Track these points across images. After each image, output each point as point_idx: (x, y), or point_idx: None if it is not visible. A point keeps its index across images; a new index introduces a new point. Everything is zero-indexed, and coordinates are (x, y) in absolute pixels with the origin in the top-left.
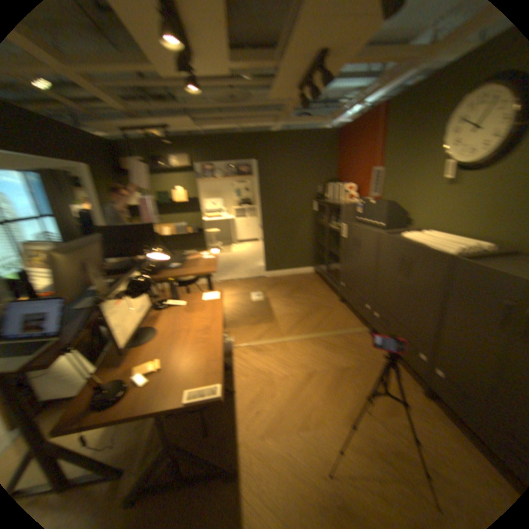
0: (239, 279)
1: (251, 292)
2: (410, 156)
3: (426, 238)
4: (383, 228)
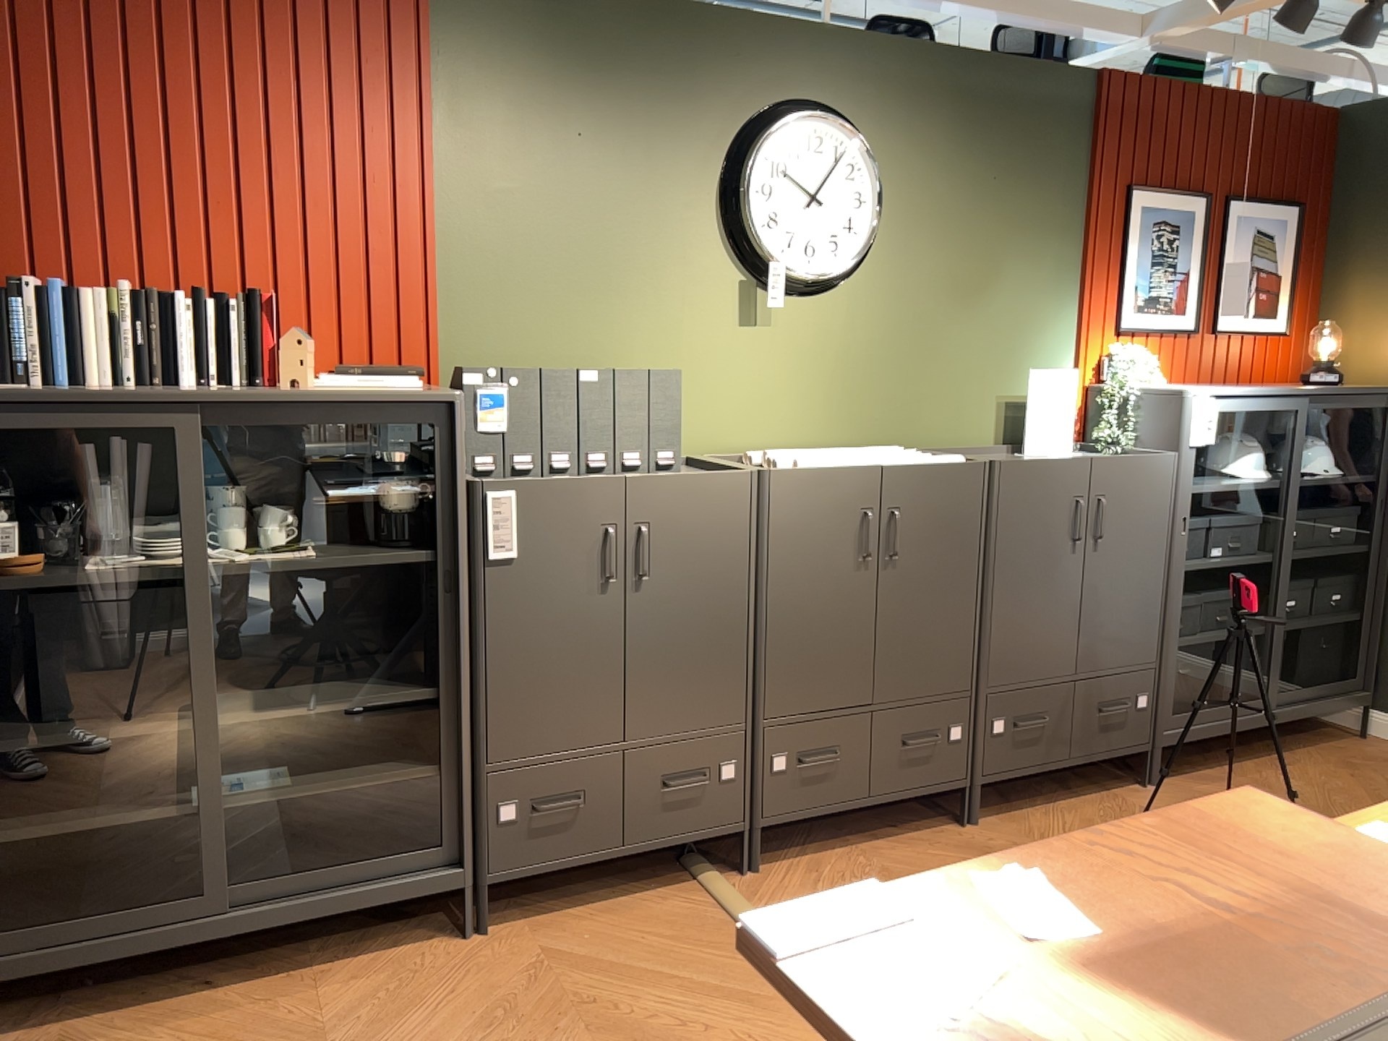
0: None
1: None
2: (584, 220)
3: (843, 457)
4: (664, 469)
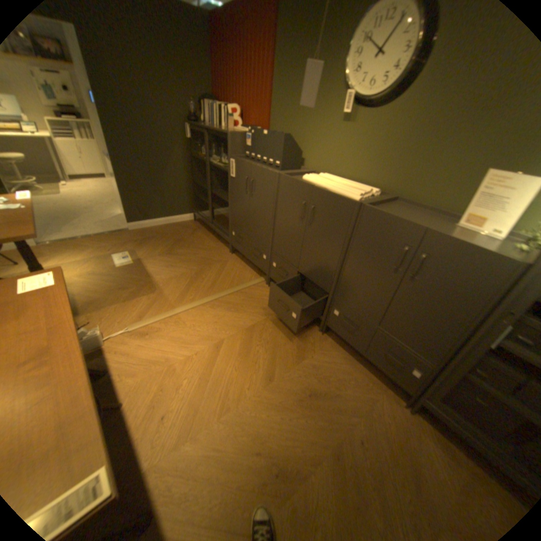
0: (81, 235)
1: (108, 252)
2: (303, 77)
3: (324, 181)
4: (276, 167)
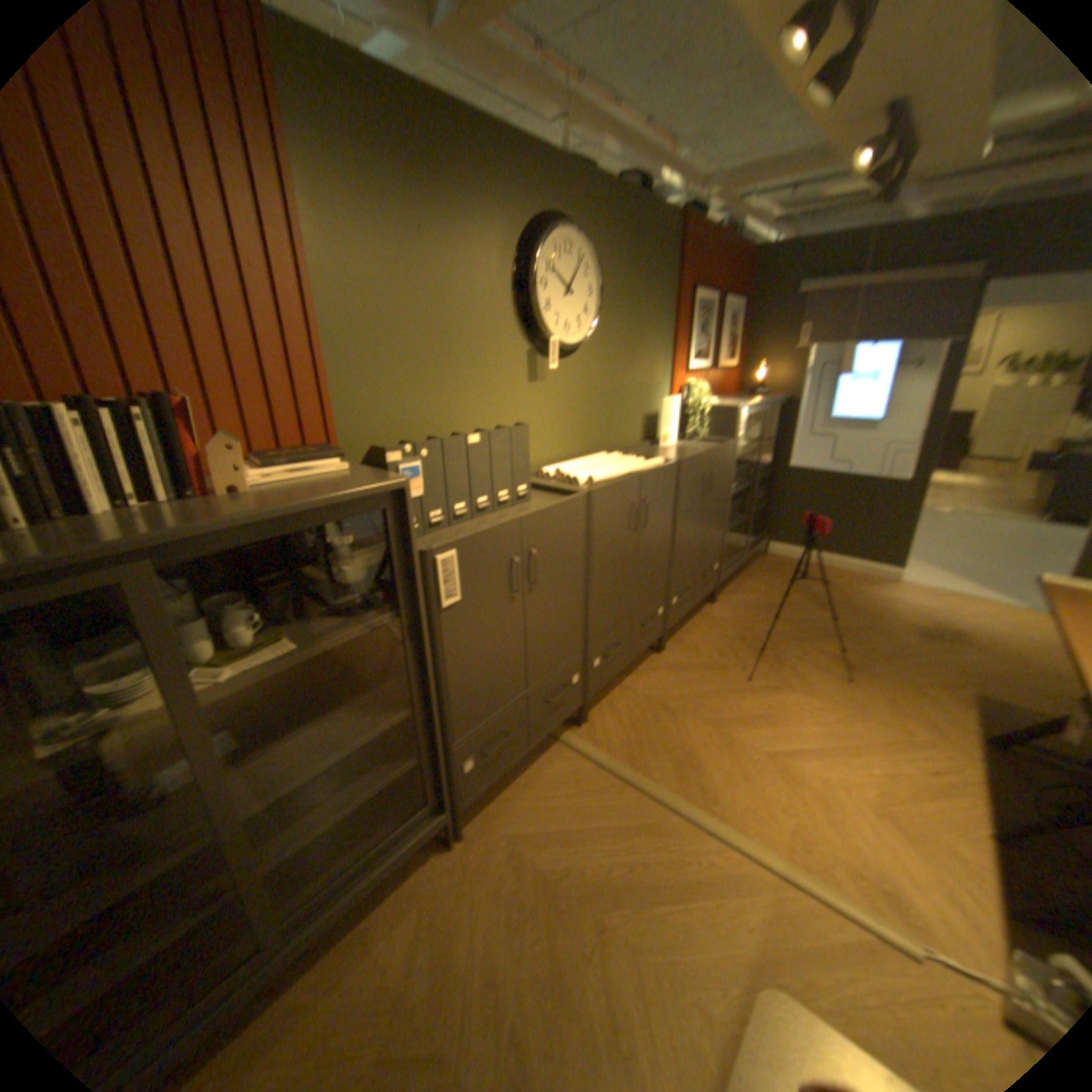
0: None
1: None
2: (428, 306)
3: (606, 470)
4: (521, 500)
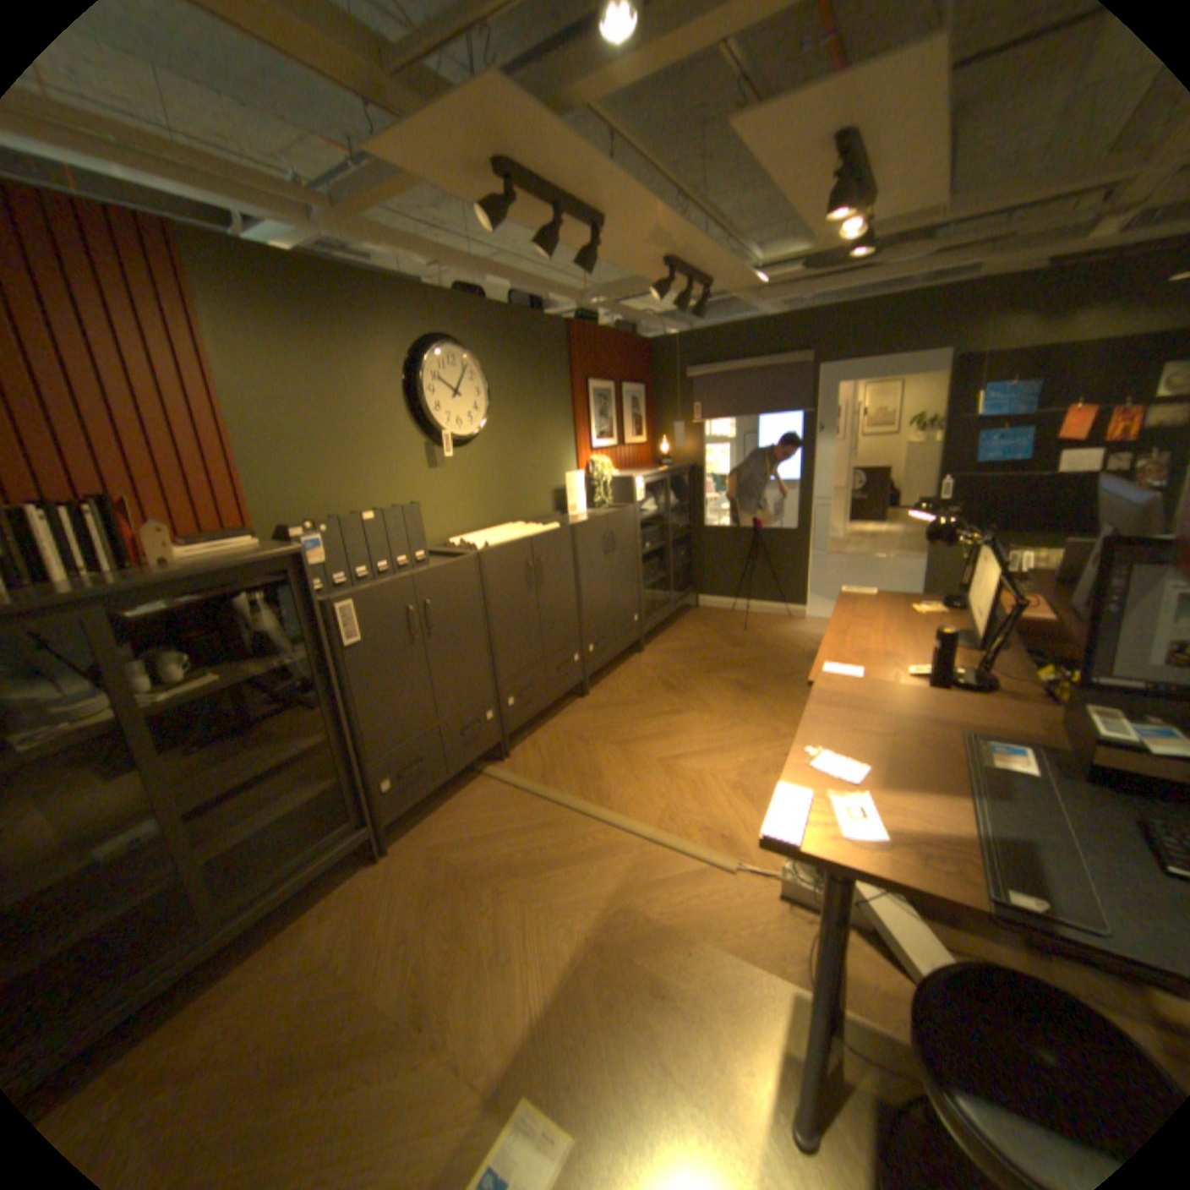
0: None
1: None
2: (328, 414)
3: (506, 536)
4: (422, 563)
